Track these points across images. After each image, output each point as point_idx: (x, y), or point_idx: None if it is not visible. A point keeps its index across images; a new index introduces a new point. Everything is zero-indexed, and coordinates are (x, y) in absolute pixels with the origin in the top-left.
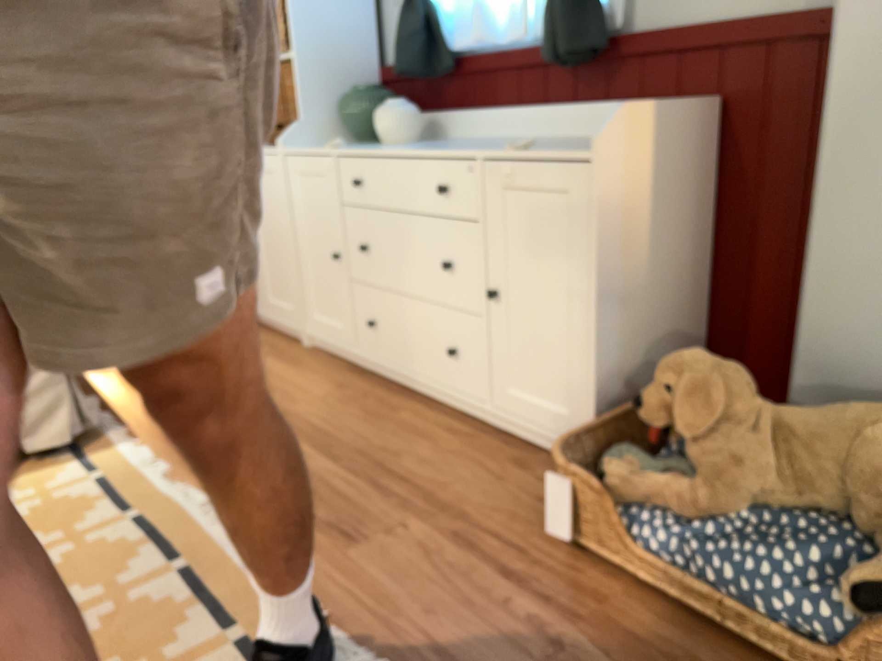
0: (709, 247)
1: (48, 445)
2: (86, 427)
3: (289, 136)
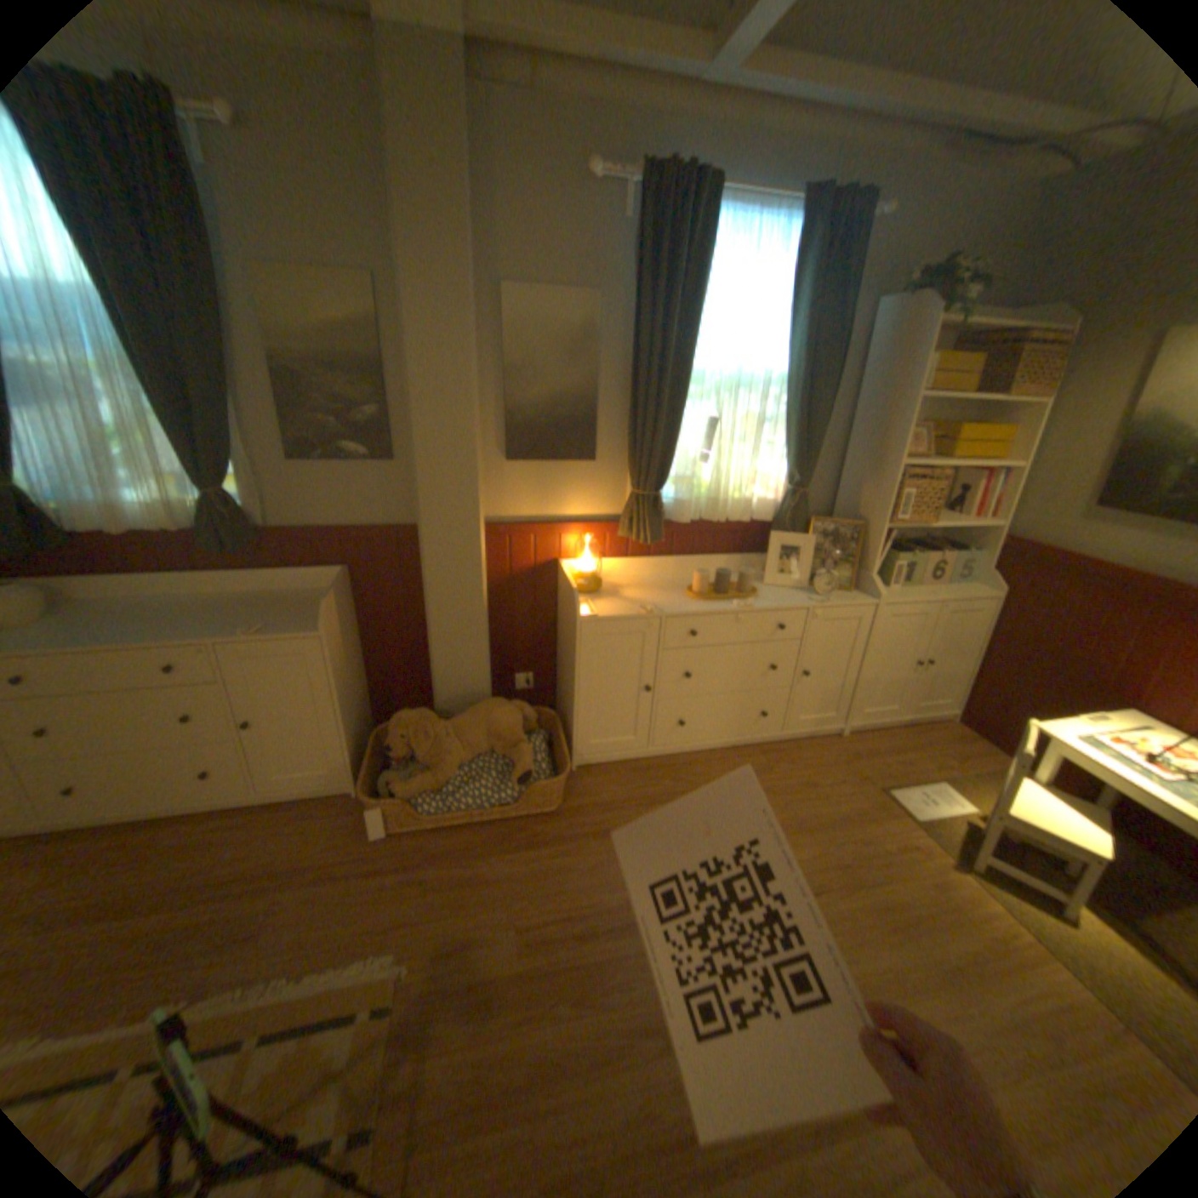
0: (359, 643)
1: None
2: None
3: None
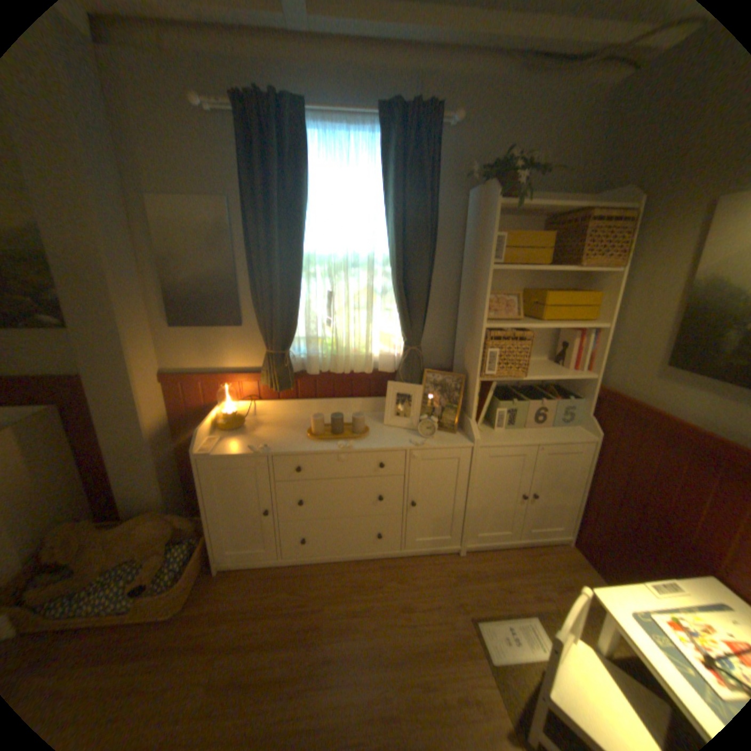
0: (73, 461)
1: None
2: None
3: None
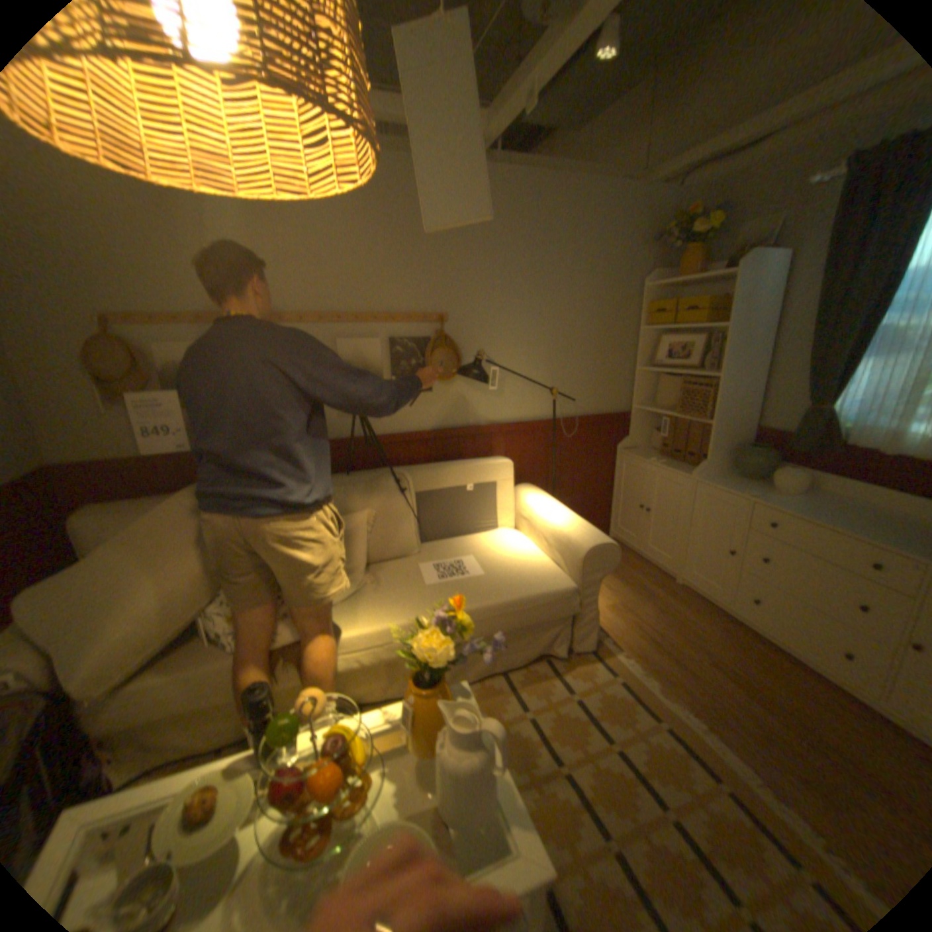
0: None
1: (584, 650)
2: (597, 639)
3: (701, 470)
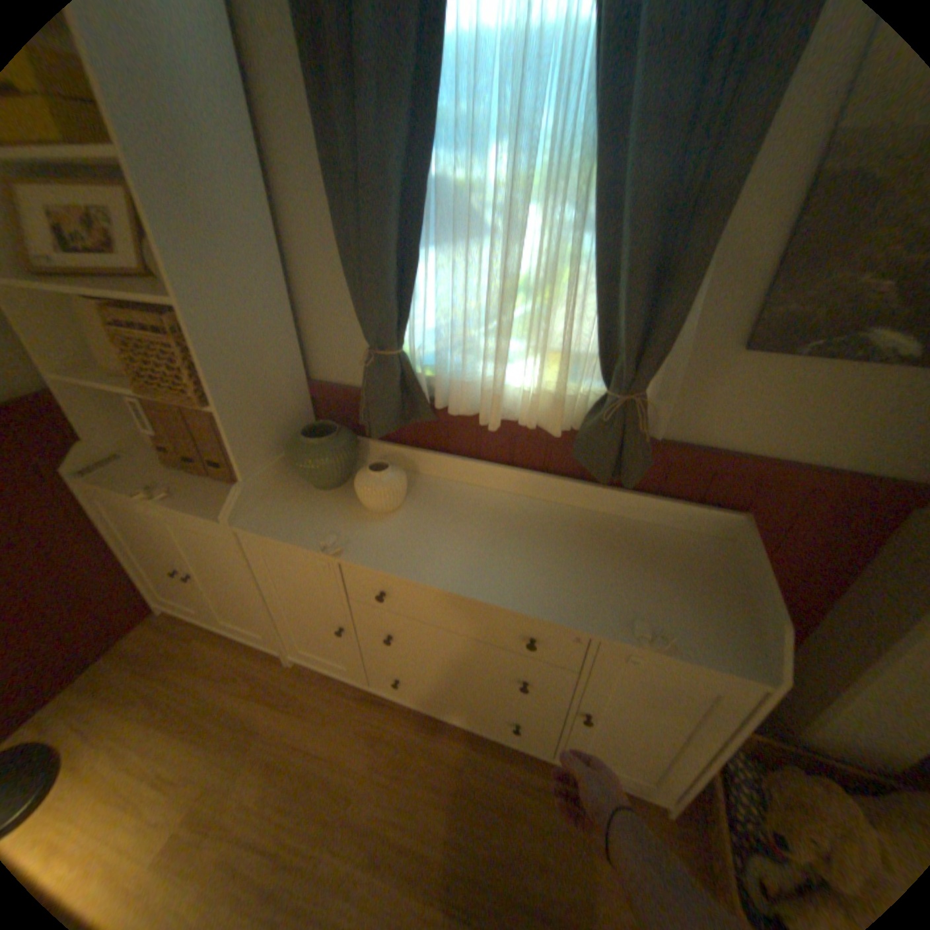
0: None
1: None
2: None
3: (236, 507)
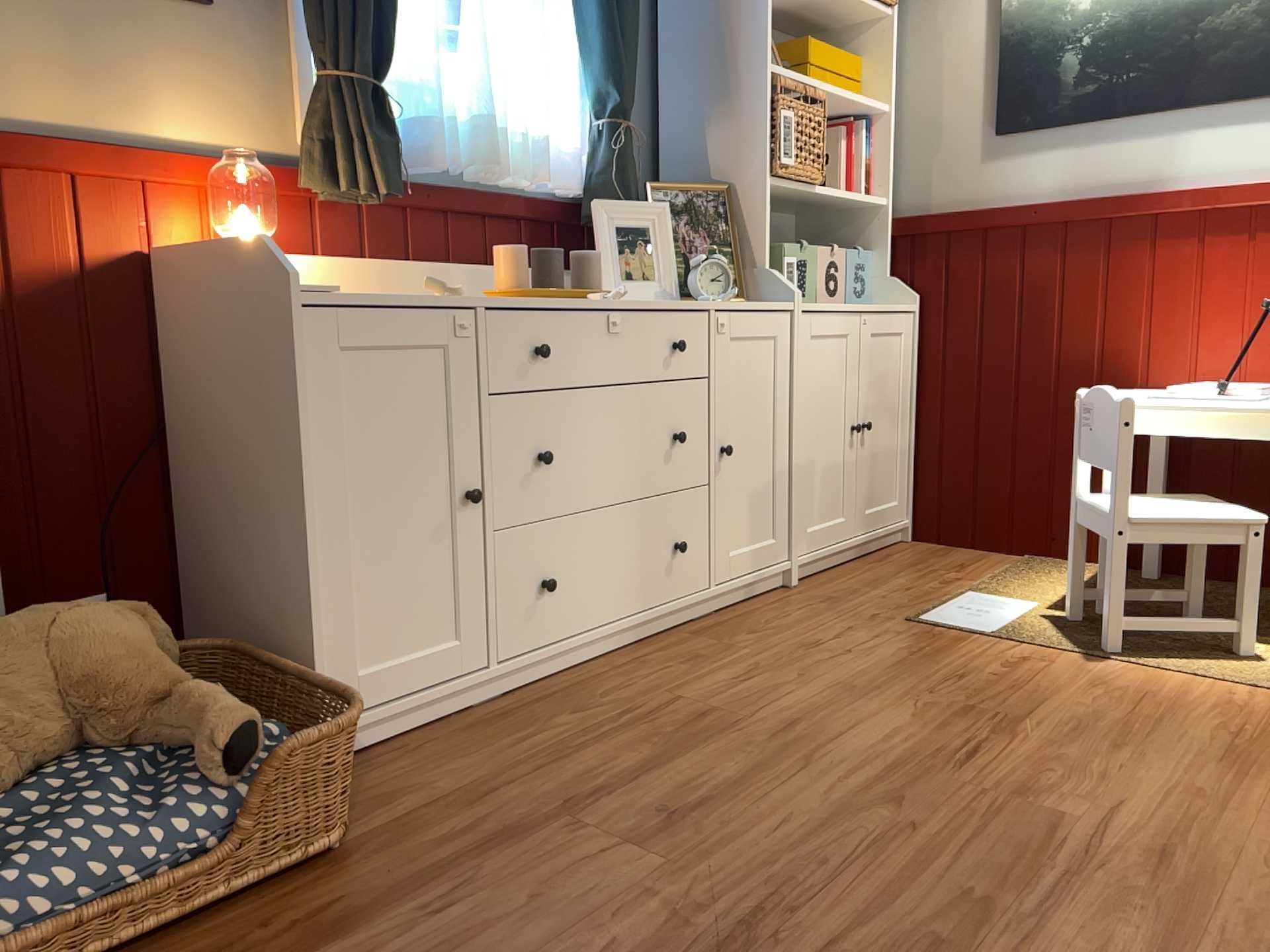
0: None
1: None
2: None
3: None
